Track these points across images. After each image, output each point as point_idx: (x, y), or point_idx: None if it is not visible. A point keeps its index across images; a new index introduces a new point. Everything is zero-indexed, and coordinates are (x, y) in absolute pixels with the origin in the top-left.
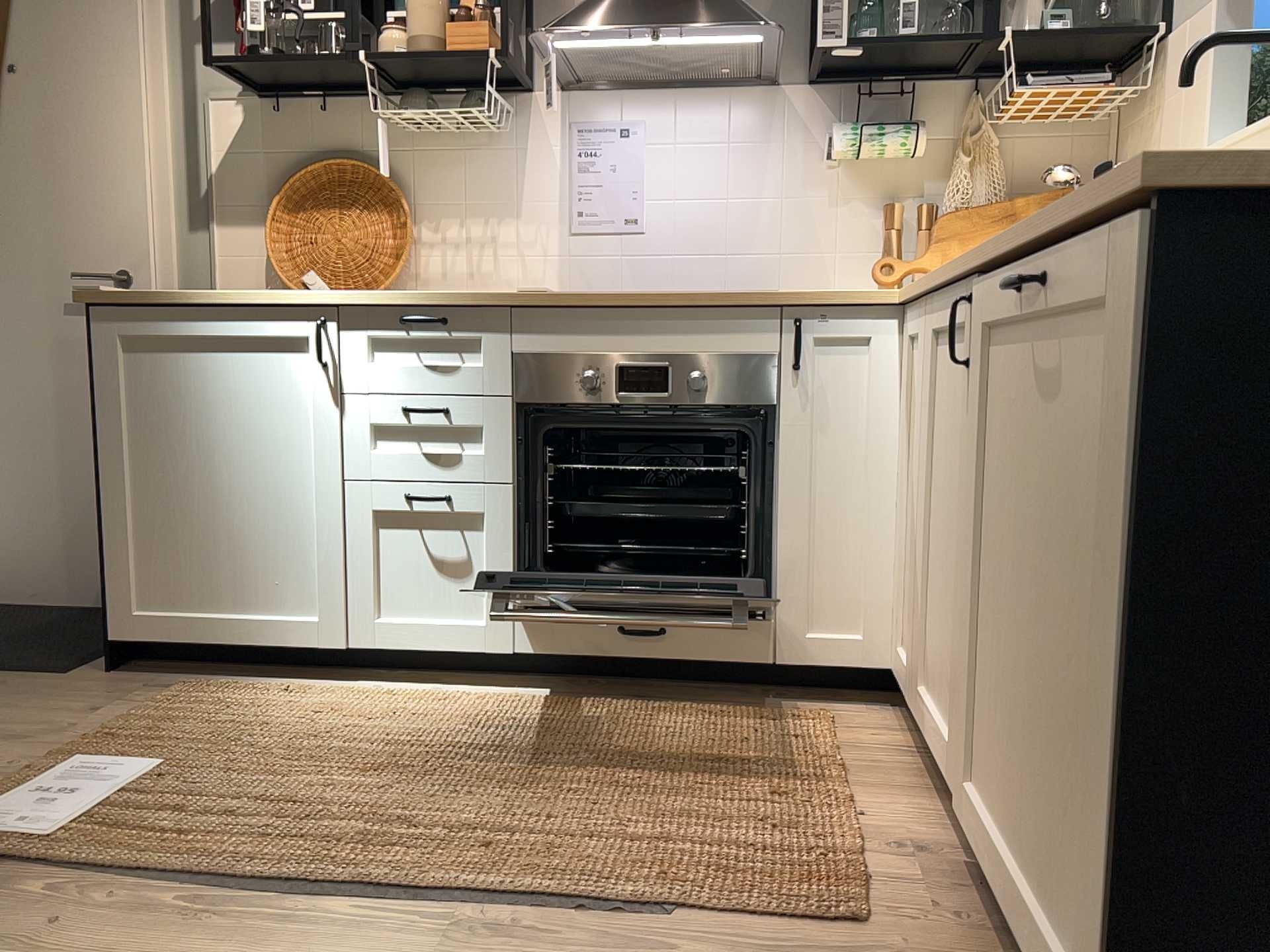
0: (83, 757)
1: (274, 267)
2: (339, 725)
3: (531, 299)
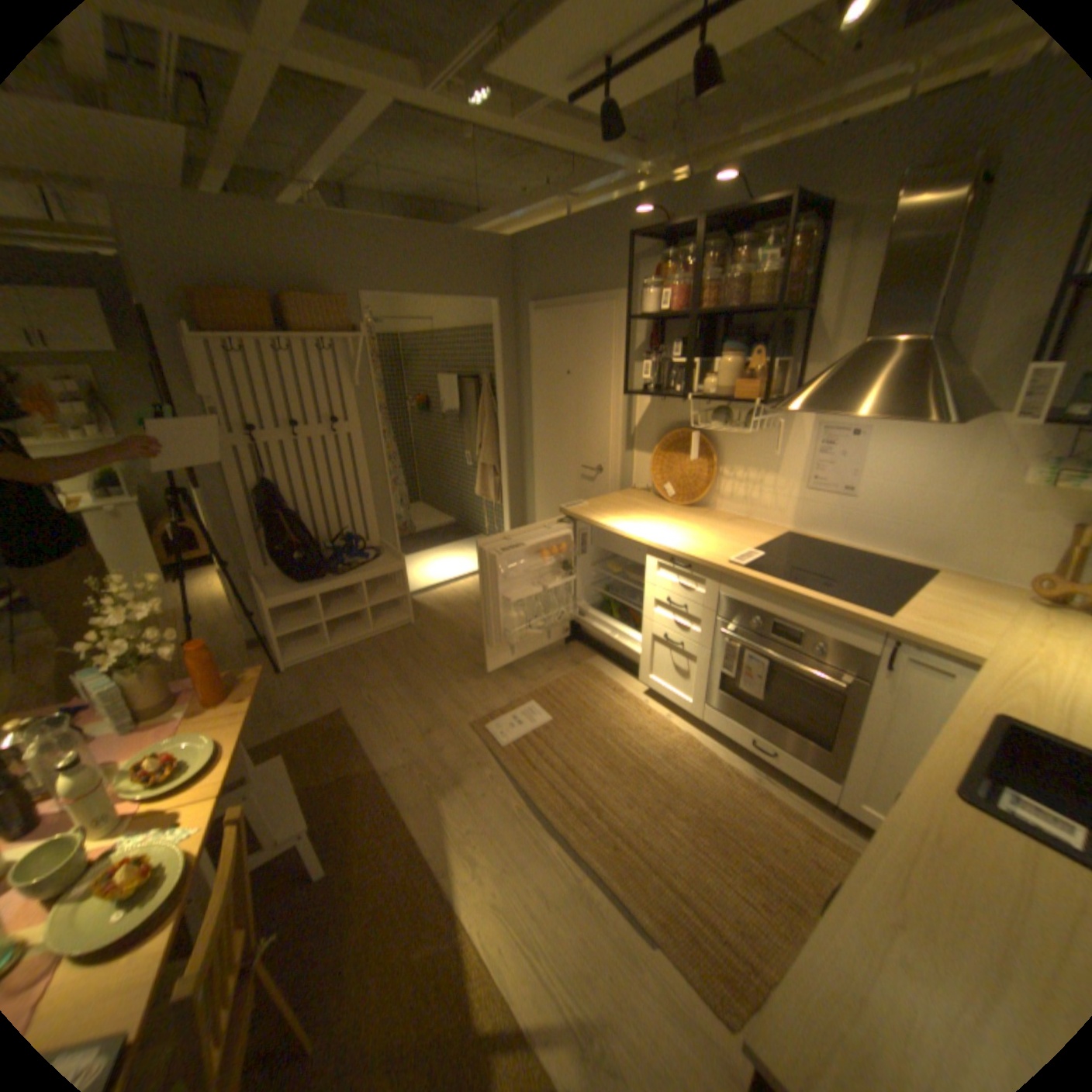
0: (532, 700)
1: (652, 479)
2: (615, 724)
3: (731, 573)
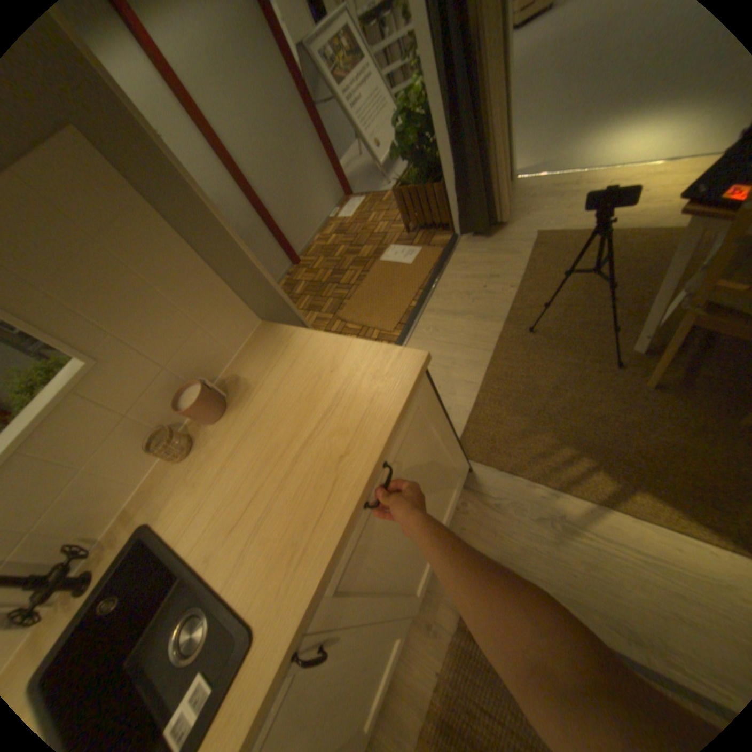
0: None
1: None
2: None
3: None
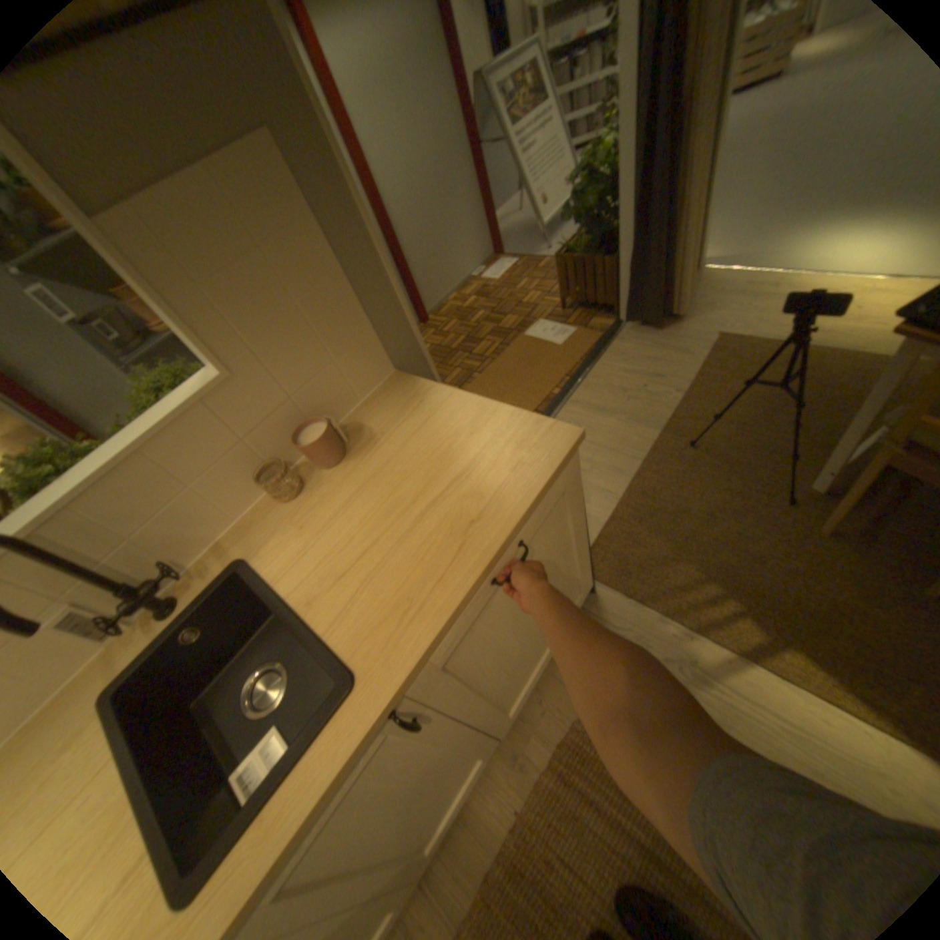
0: None
1: None
2: None
3: None
